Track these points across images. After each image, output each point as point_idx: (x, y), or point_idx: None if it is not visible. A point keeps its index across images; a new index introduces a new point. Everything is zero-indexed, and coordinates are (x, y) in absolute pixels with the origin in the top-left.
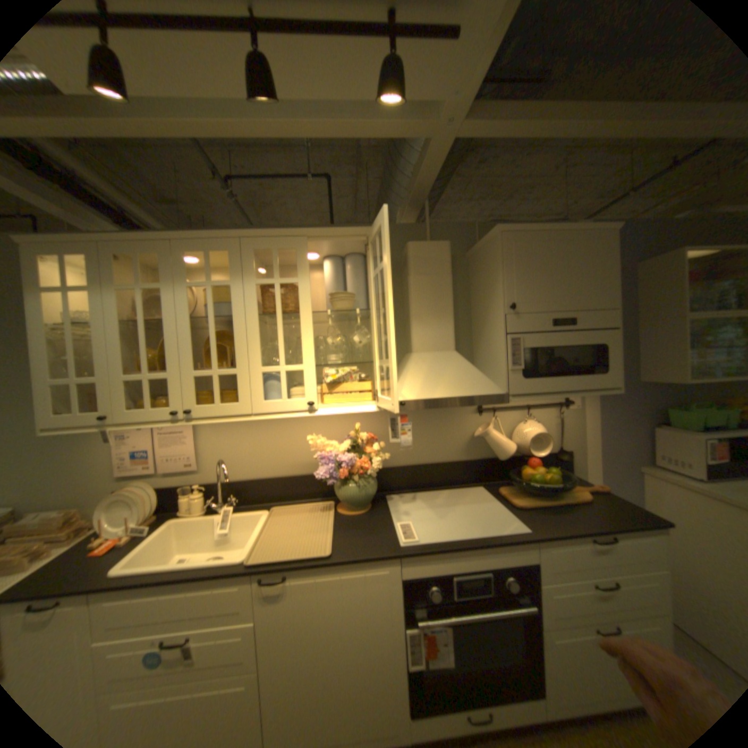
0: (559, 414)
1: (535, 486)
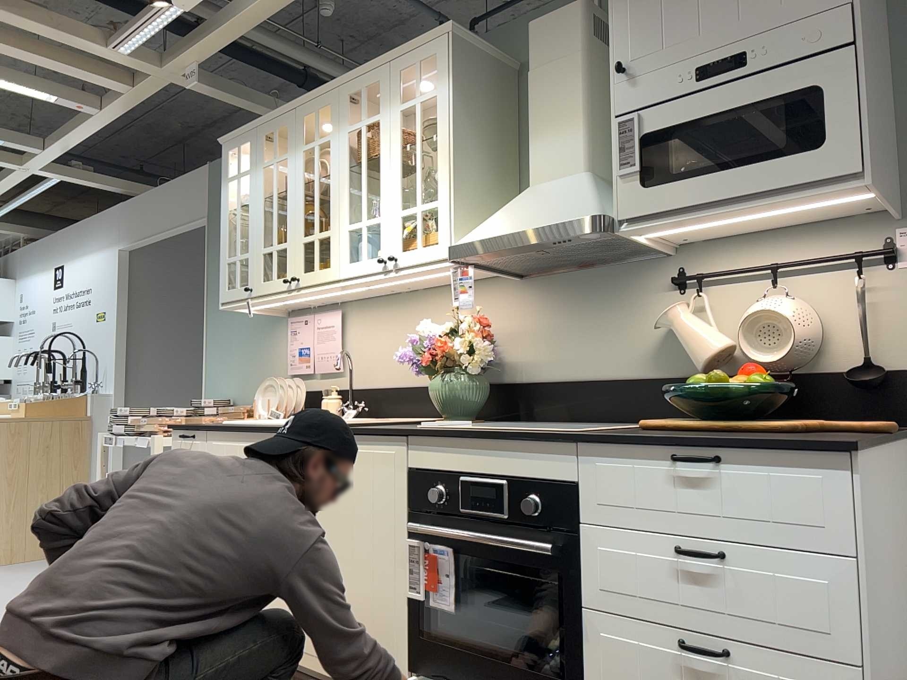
0: (849, 277)
1: (695, 397)
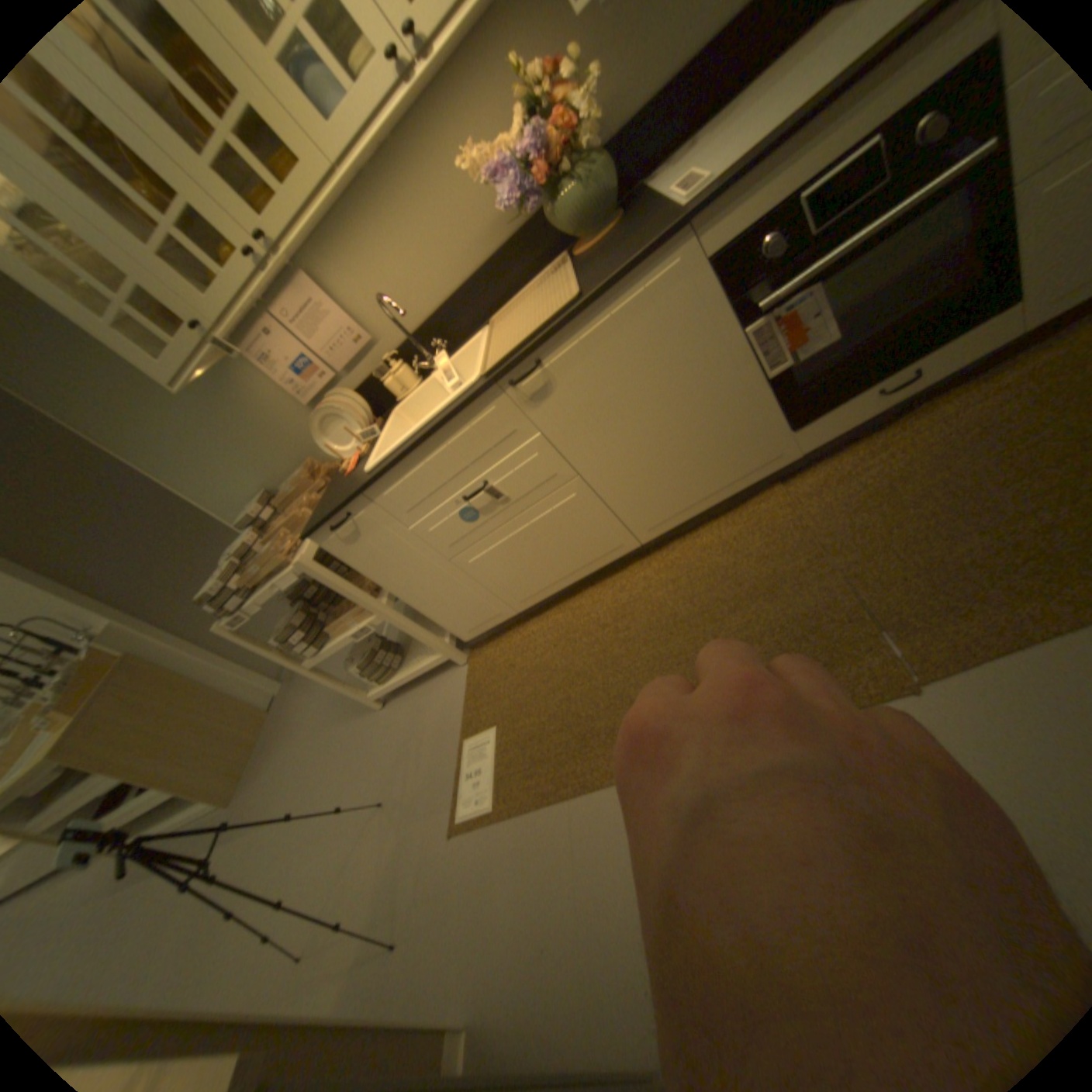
0: None
1: None
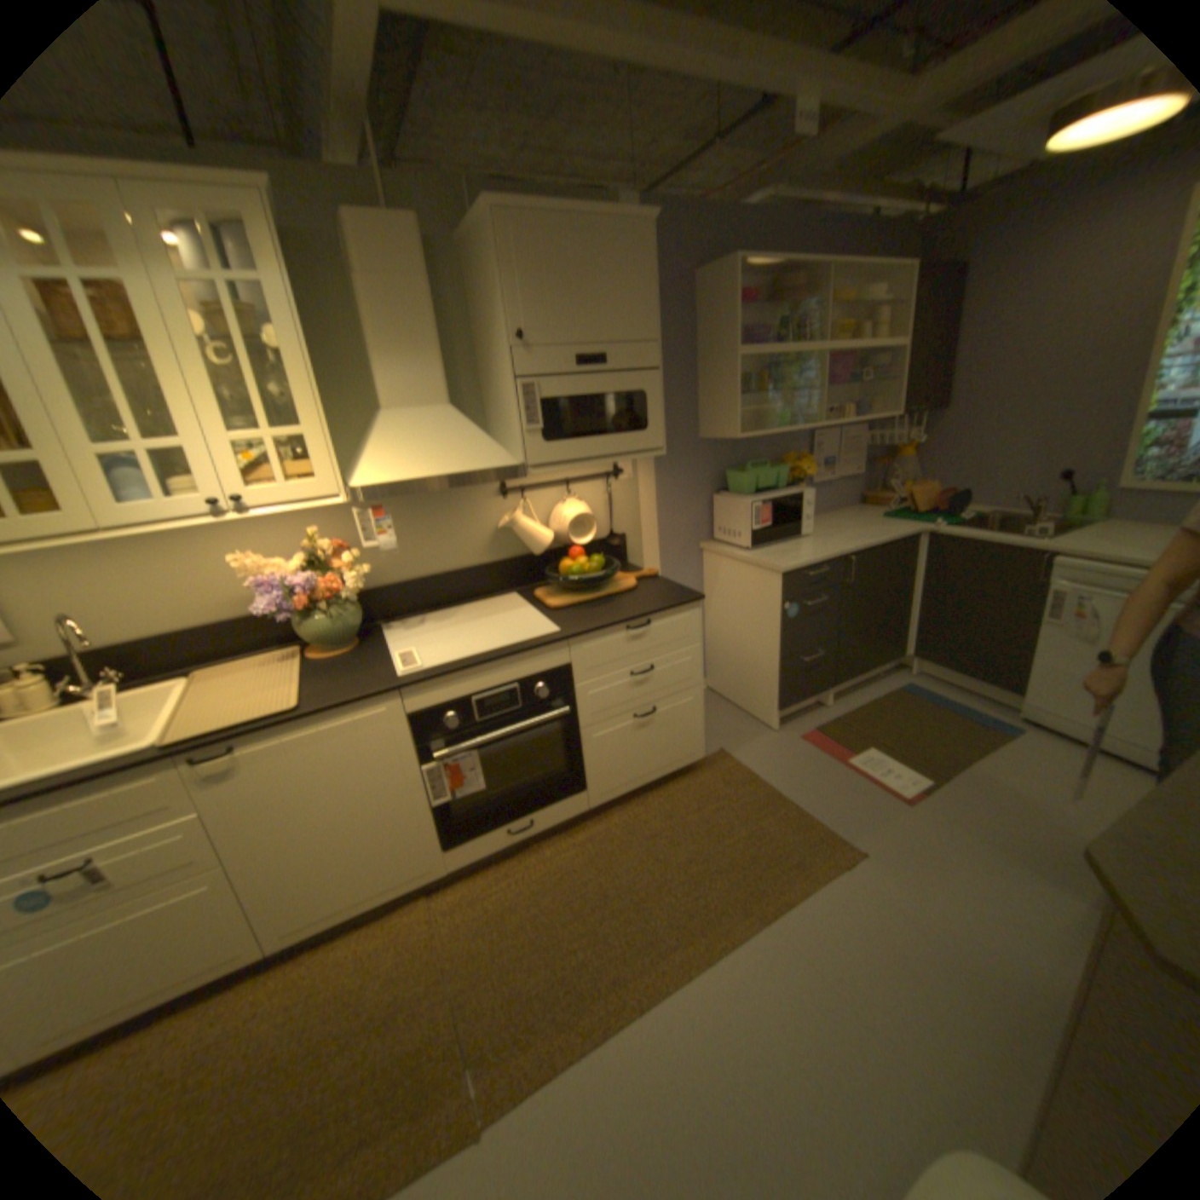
0: (606, 488)
1: (573, 581)
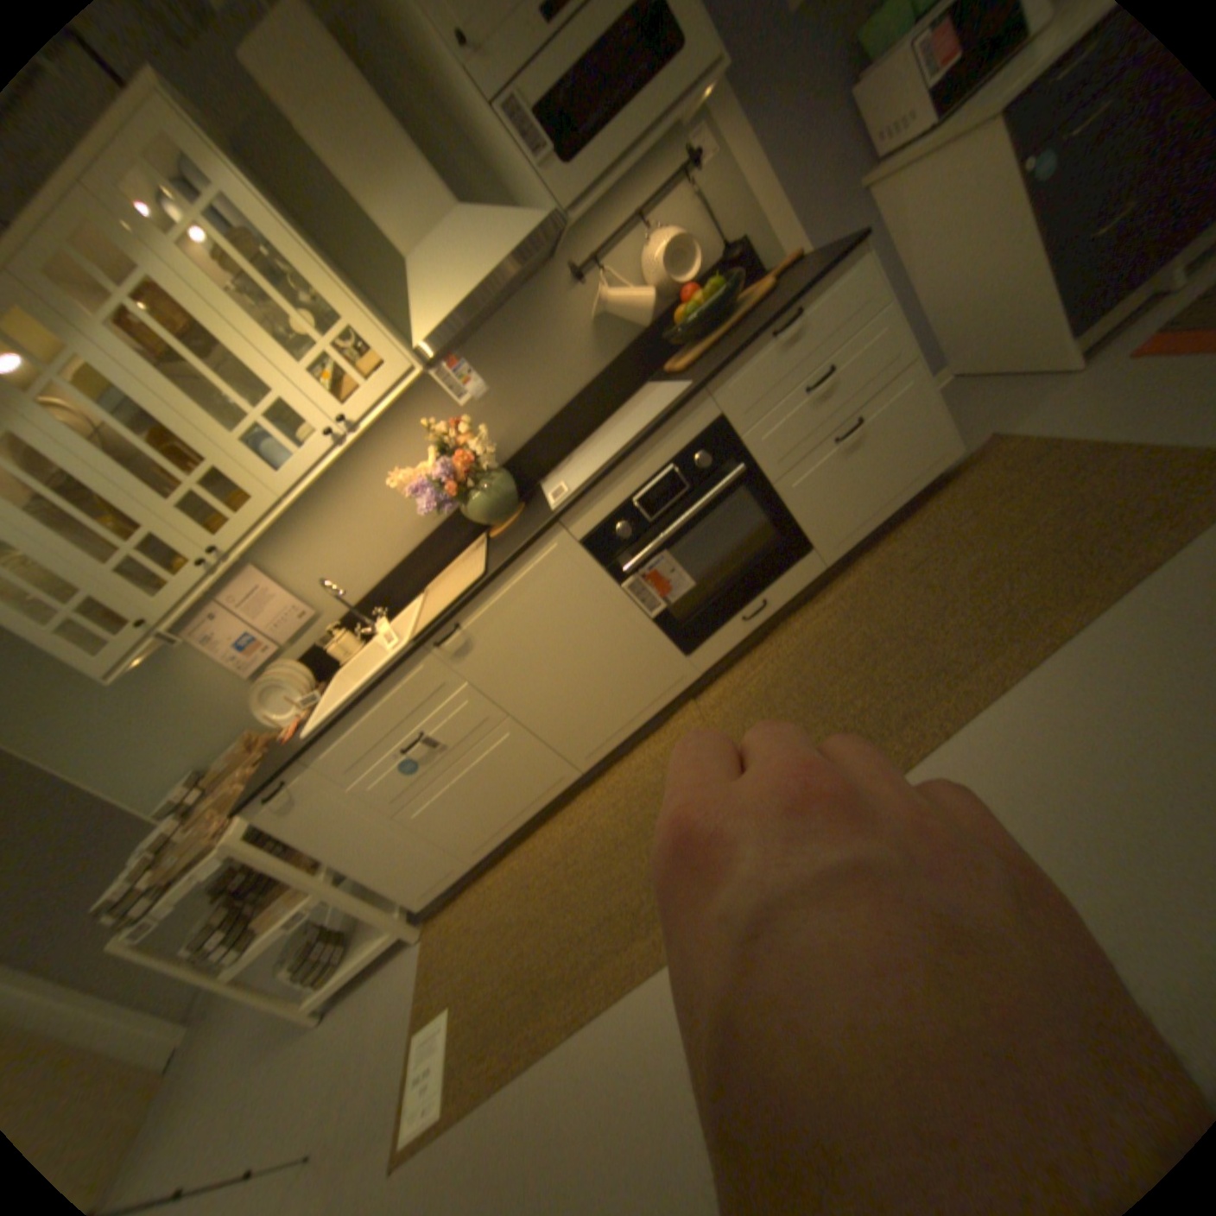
0: (690, 185)
1: (695, 322)
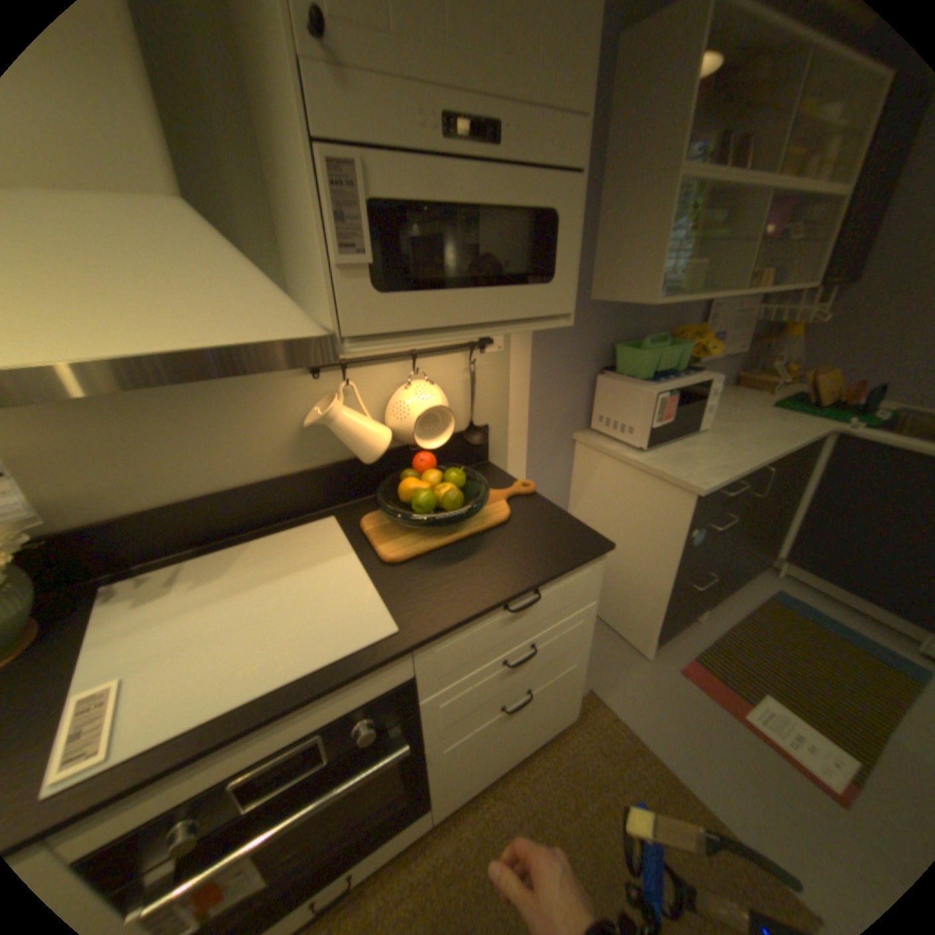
0: (469, 364)
1: (419, 511)
